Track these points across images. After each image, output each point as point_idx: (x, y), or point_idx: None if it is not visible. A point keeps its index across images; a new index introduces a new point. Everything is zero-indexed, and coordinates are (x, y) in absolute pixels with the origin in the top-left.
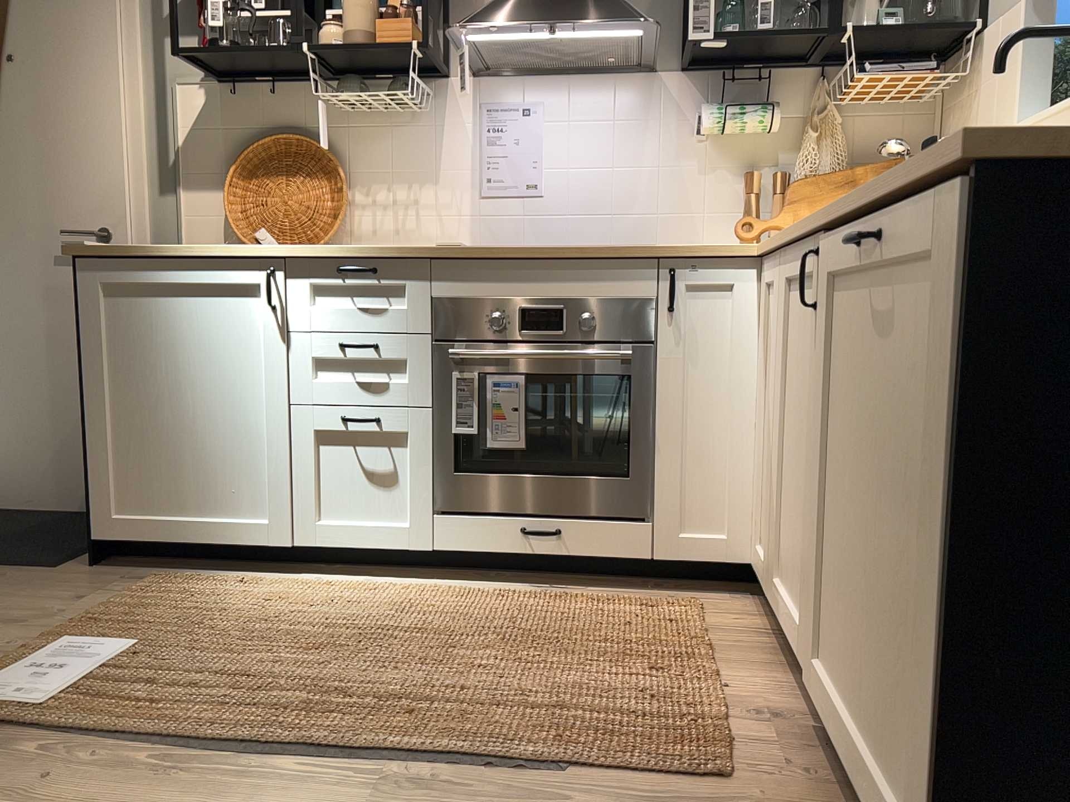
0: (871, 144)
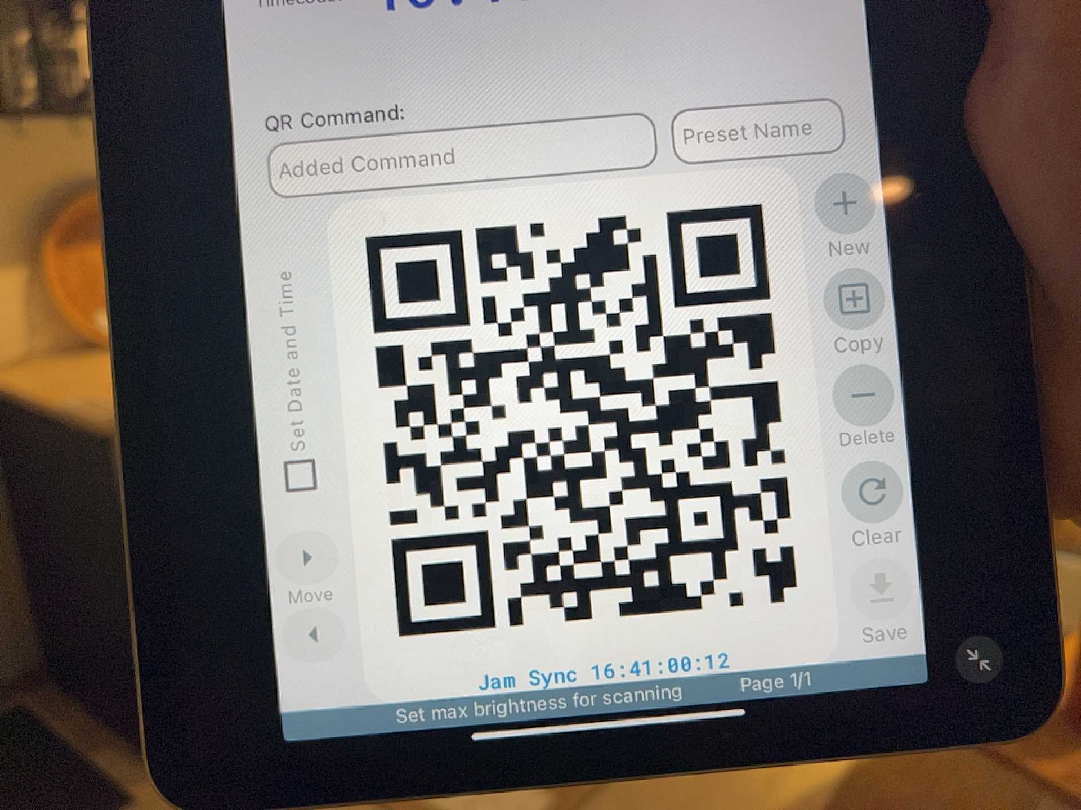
0: None
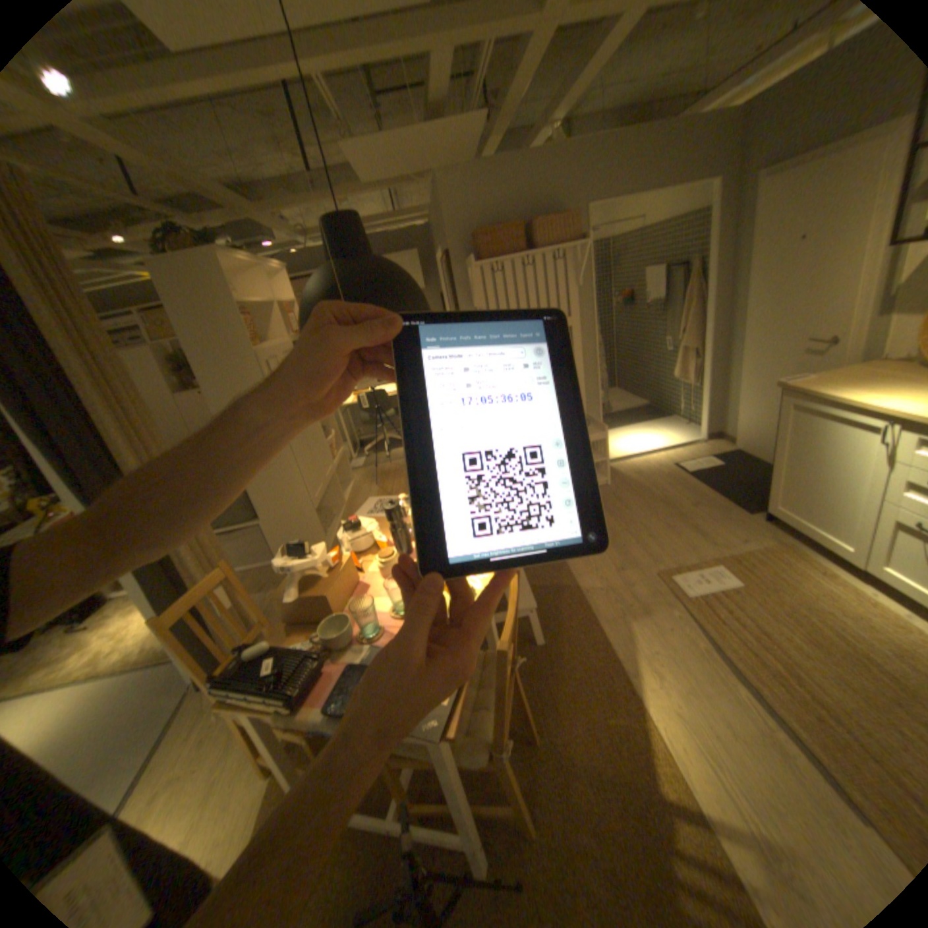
0: None
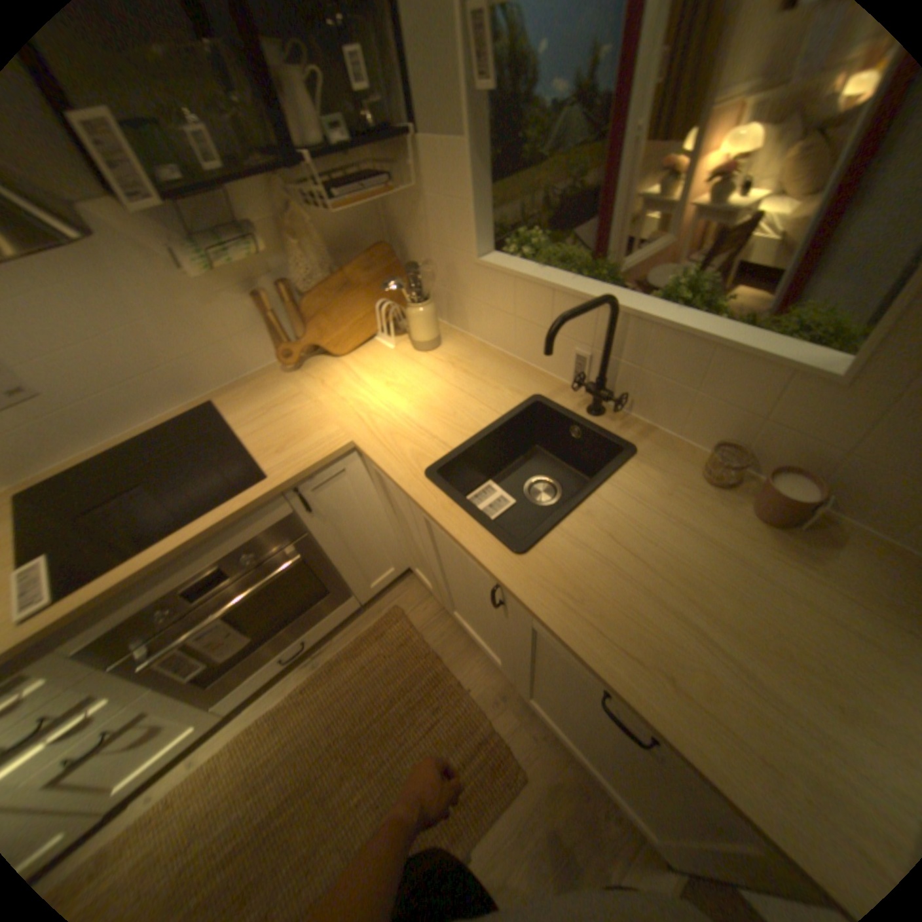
0: (340, 225)
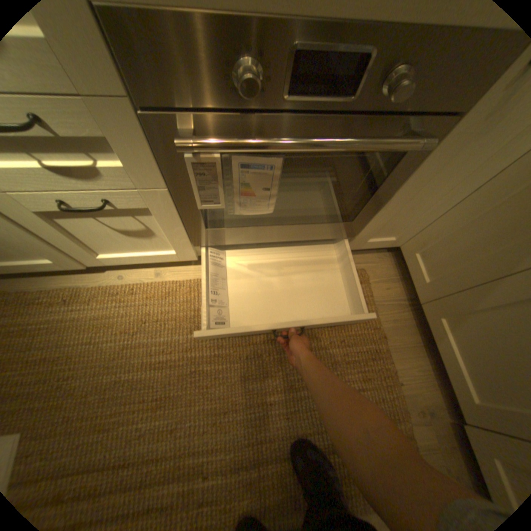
0: None
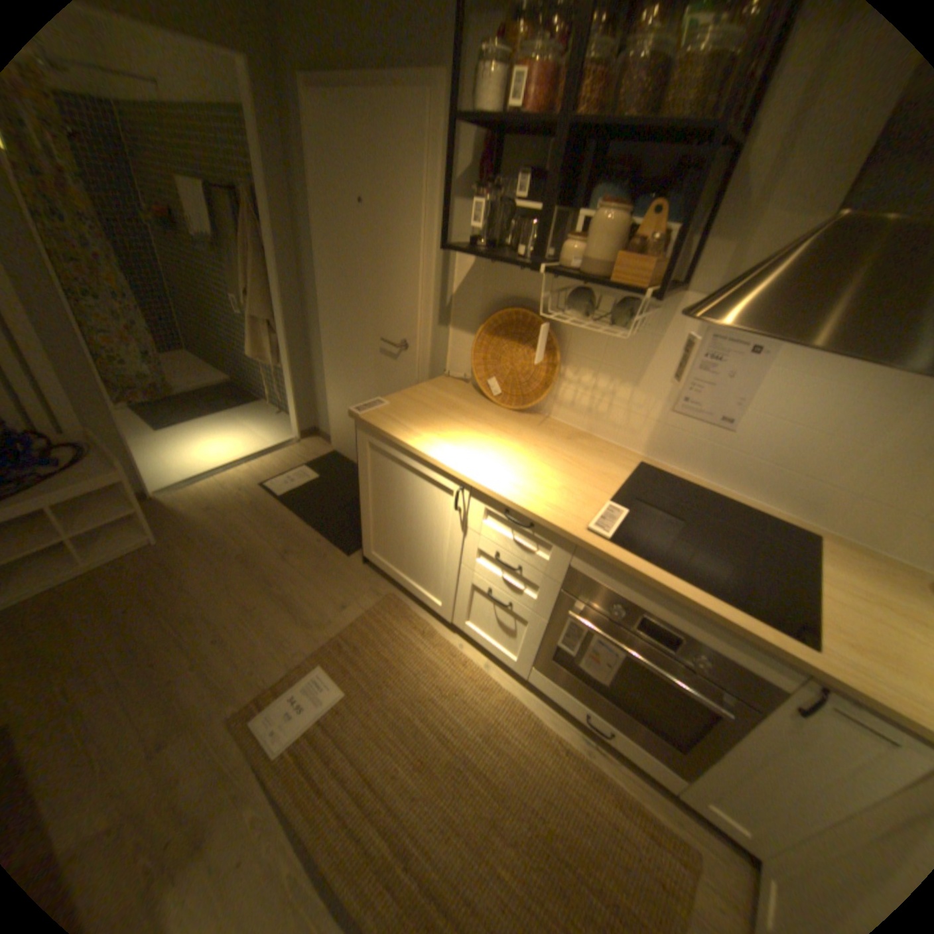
0: None
